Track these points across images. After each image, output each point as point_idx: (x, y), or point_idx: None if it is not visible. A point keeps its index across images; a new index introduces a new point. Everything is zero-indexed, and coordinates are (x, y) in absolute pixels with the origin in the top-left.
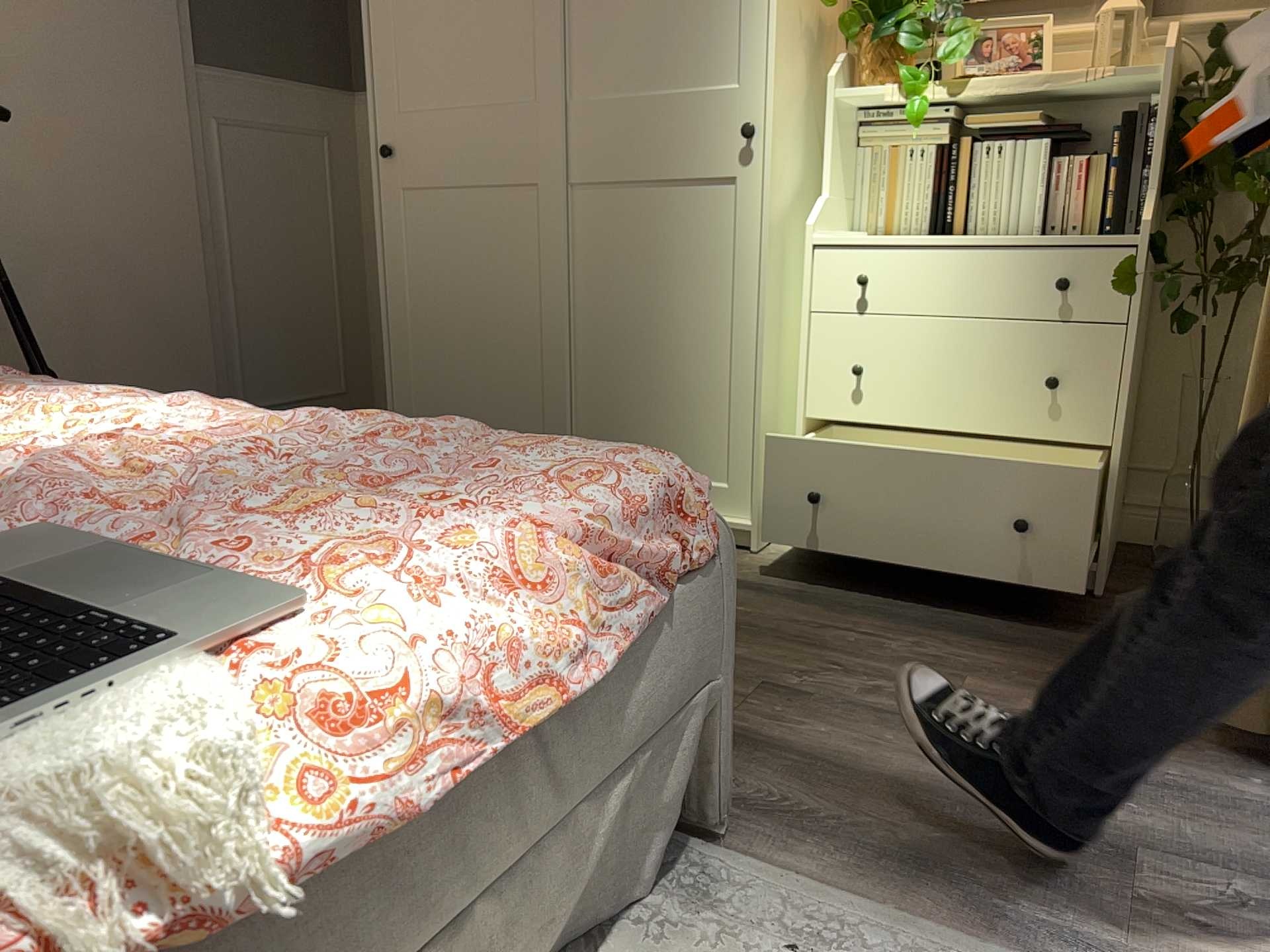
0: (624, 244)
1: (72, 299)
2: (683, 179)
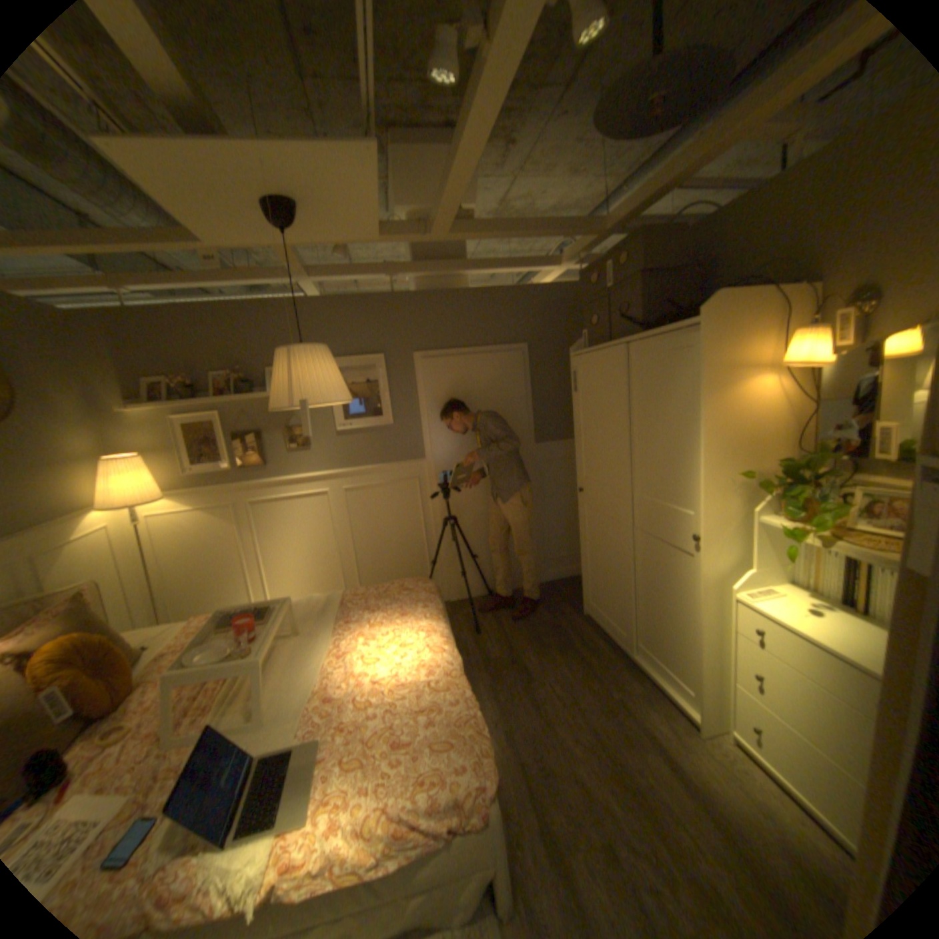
0: (653, 561)
1: (486, 529)
2: (673, 545)
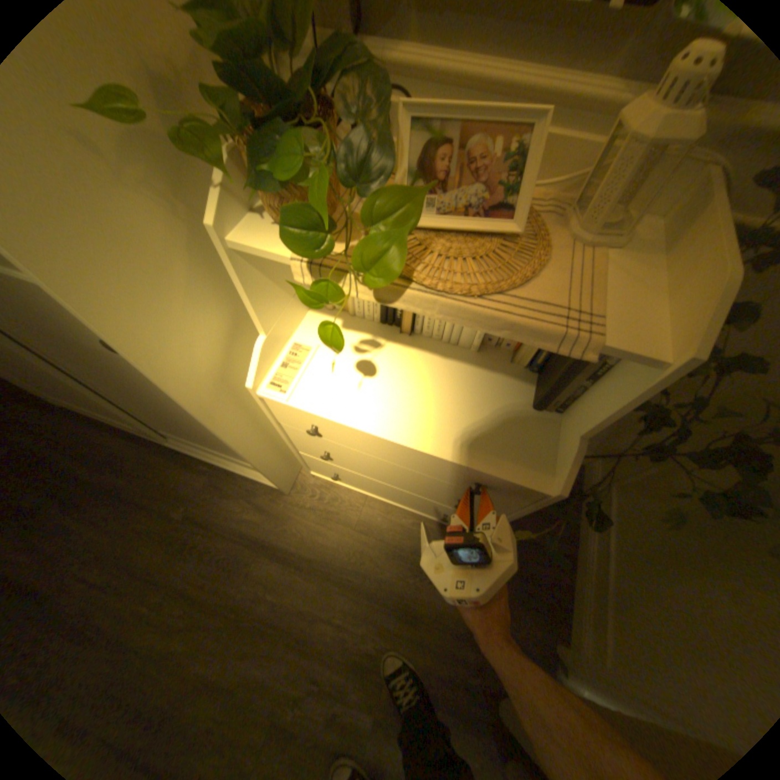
0: (78, 361)
1: None
2: (83, 344)
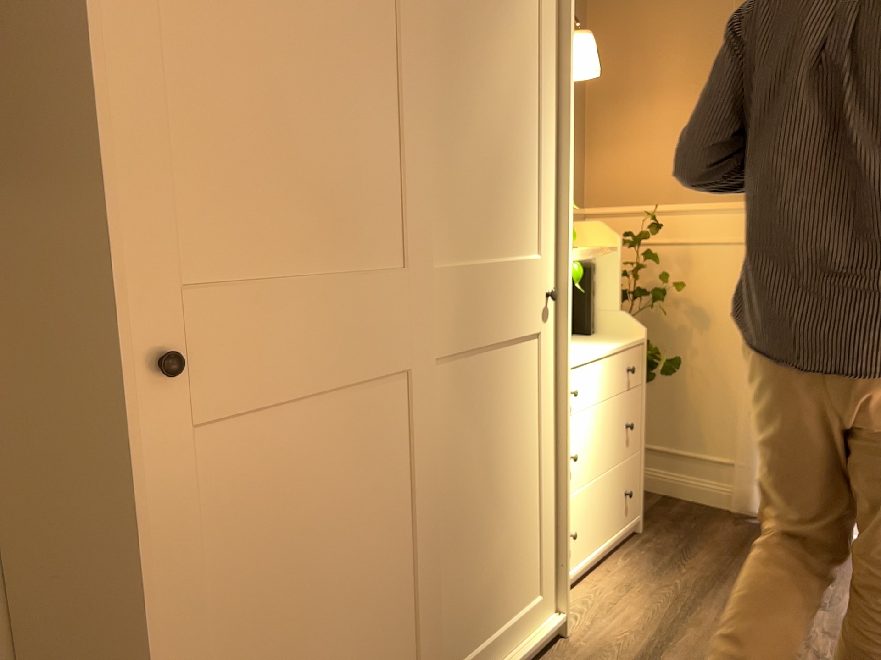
0: (472, 406)
1: None
2: (508, 338)
